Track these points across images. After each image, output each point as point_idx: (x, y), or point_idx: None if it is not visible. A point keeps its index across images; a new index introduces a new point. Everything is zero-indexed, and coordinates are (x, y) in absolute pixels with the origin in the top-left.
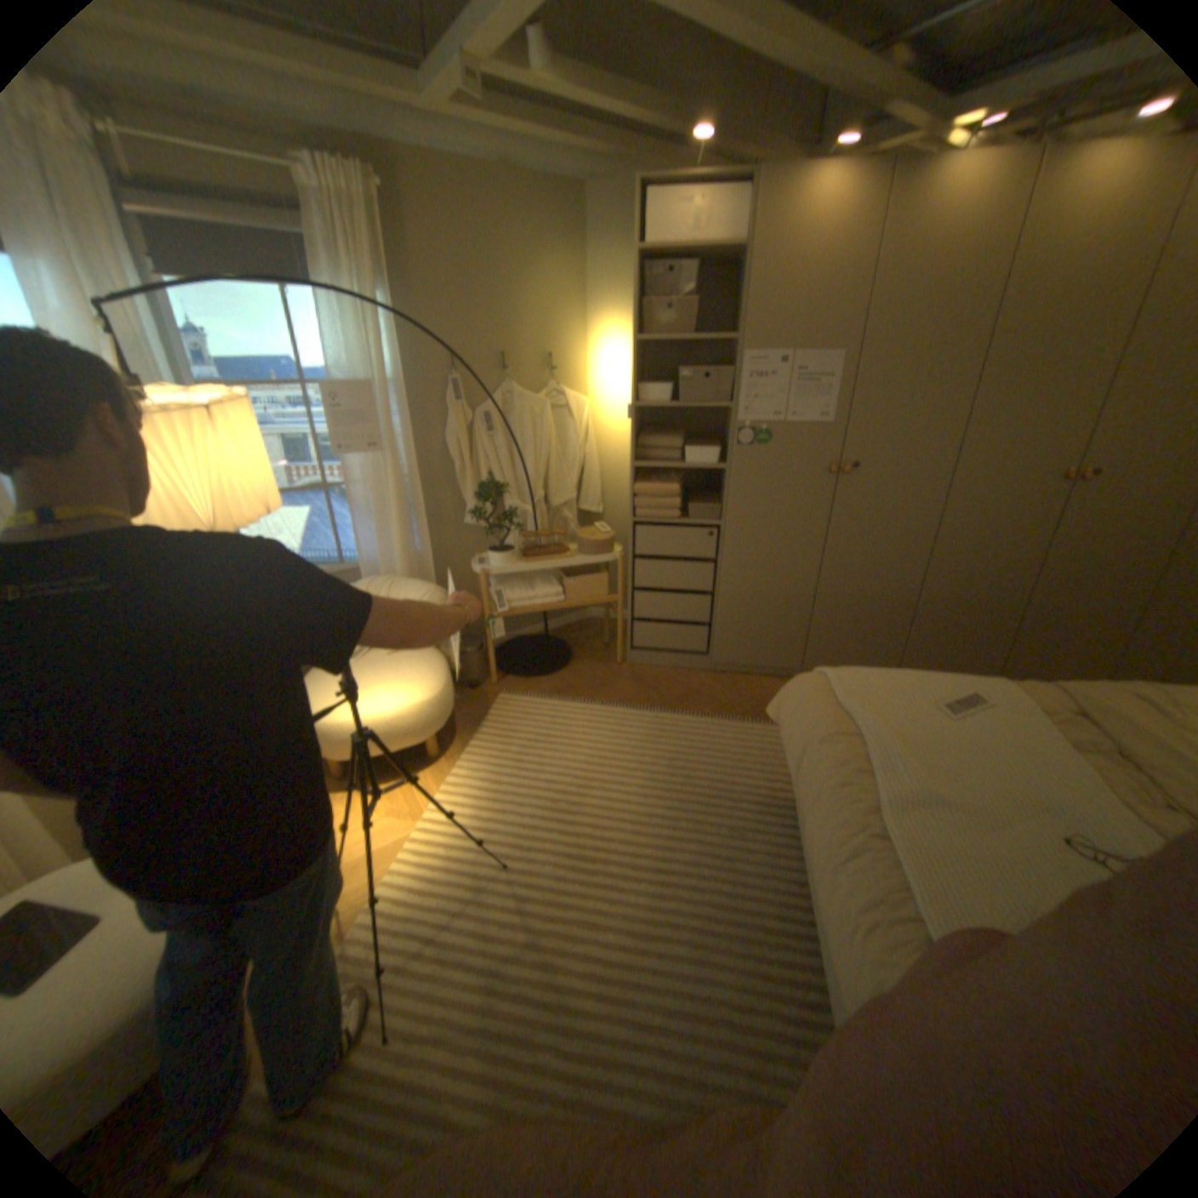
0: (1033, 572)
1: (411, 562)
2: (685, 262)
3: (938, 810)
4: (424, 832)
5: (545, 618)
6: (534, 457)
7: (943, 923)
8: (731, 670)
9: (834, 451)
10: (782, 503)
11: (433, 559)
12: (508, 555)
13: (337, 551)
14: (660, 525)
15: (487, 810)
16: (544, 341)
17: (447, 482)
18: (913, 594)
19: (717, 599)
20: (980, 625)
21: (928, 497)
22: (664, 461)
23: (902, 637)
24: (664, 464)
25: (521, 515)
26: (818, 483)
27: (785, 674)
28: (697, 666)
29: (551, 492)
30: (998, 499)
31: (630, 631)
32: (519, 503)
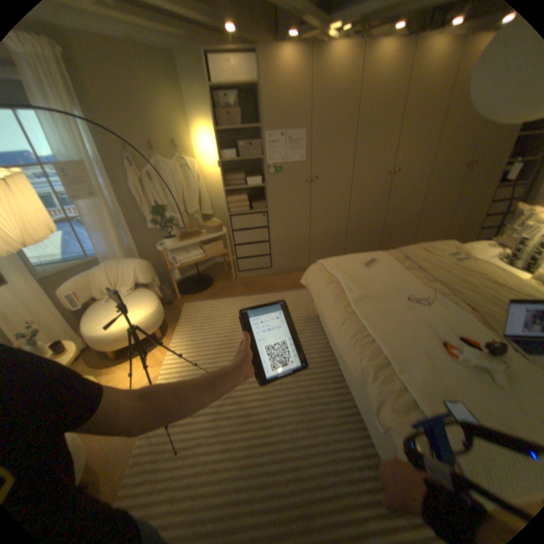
0: (383, 211)
1: (123, 250)
2: (229, 90)
3: (367, 299)
4: (165, 368)
5: (196, 265)
6: (175, 190)
7: (375, 333)
8: (281, 271)
9: (307, 172)
10: (290, 197)
11: (134, 247)
12: (173, 238)
13: (81, 251)
14: (241, 214)
15: (192, 352)
16: (167, 132)
17: (132, 208)
18: (344, 227)
19: (270, 242)
20: (368, 235)
21: (344, 187)
22: (237, 185)
23: (342, 245)
24: (237, 186)
25: (174, 219)
26: (302, 187)
27: (302, 268)
28: (267, 273)
29: (186, 206)
30: (368, 185)
31: (236, 264)
32: (172, 213)
